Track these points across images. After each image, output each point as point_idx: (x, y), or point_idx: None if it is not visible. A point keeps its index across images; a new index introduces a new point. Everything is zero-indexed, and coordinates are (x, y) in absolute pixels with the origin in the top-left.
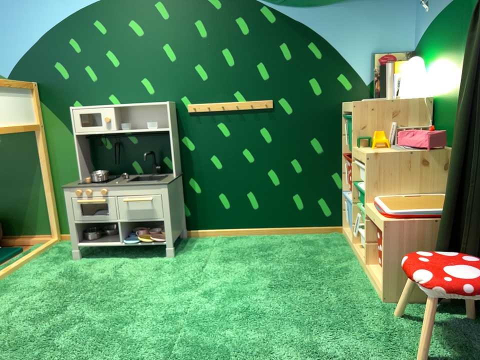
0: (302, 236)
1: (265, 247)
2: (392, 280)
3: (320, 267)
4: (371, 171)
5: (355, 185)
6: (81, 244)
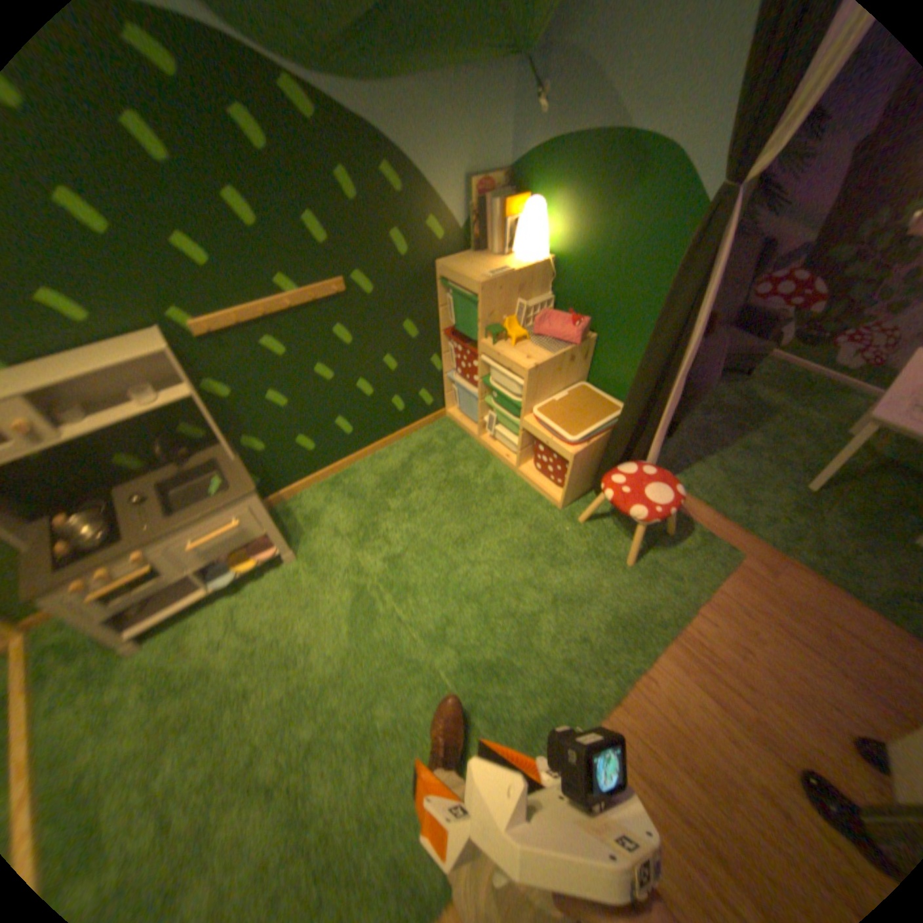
0: (411, 440)
1: (388, 478)
2: (565, 490)
3: (473, 486)
4: (530, 387)
5: (491, 389)
6: (128, 631)
